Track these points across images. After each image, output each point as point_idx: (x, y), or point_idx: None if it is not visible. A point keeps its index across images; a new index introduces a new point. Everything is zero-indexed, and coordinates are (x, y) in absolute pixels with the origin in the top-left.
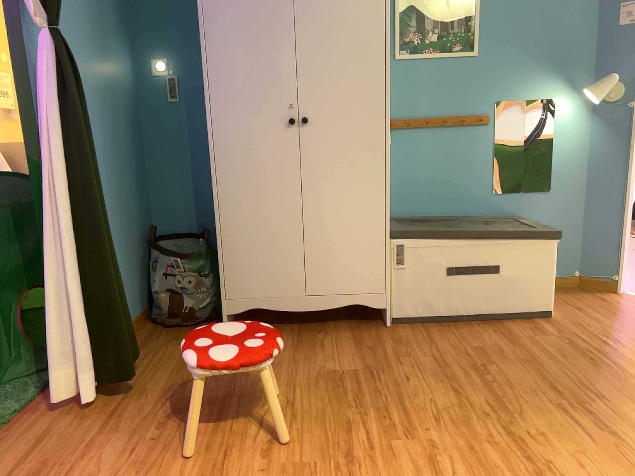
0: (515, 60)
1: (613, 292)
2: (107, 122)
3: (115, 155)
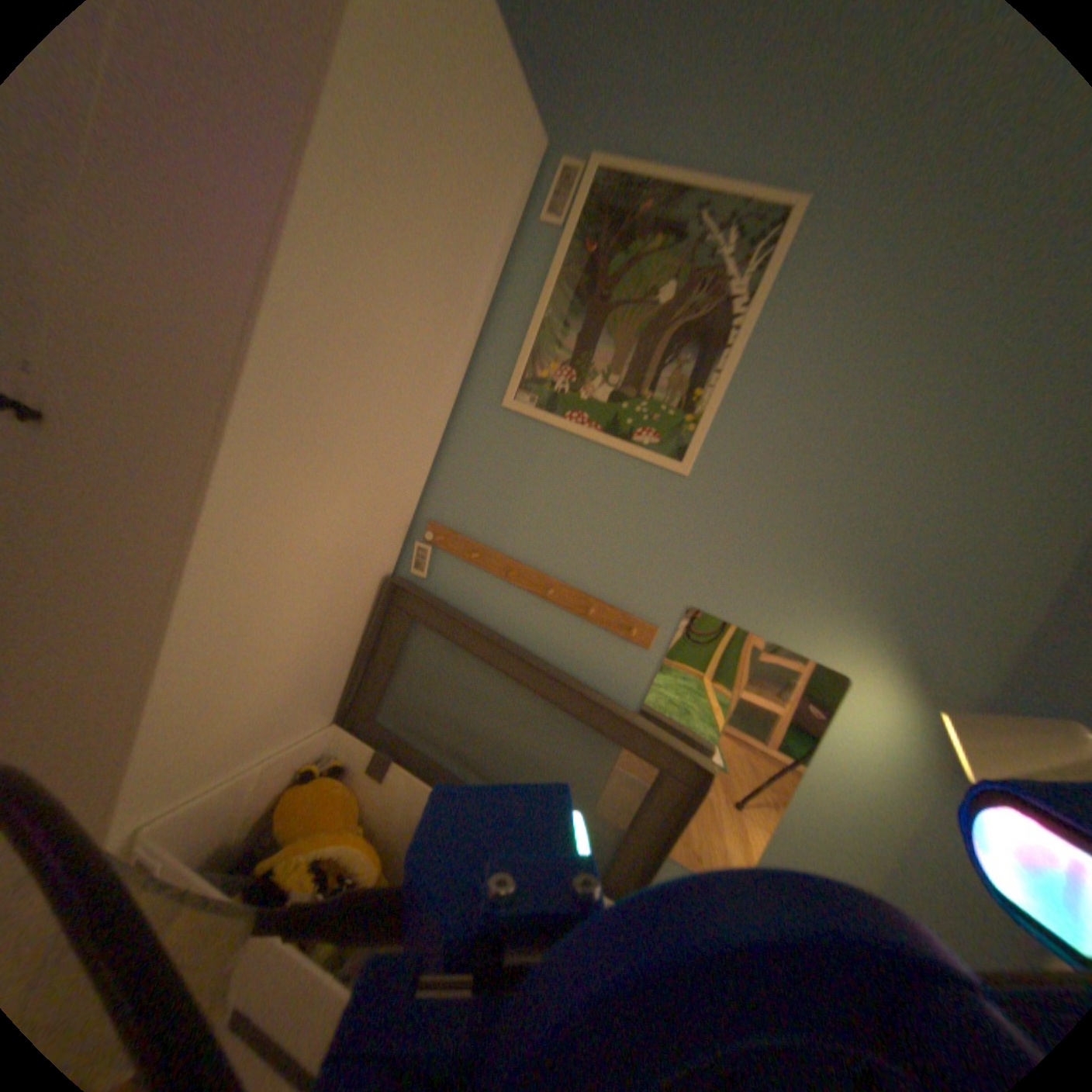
0: (786, 531)
1: None
2: None
3: None
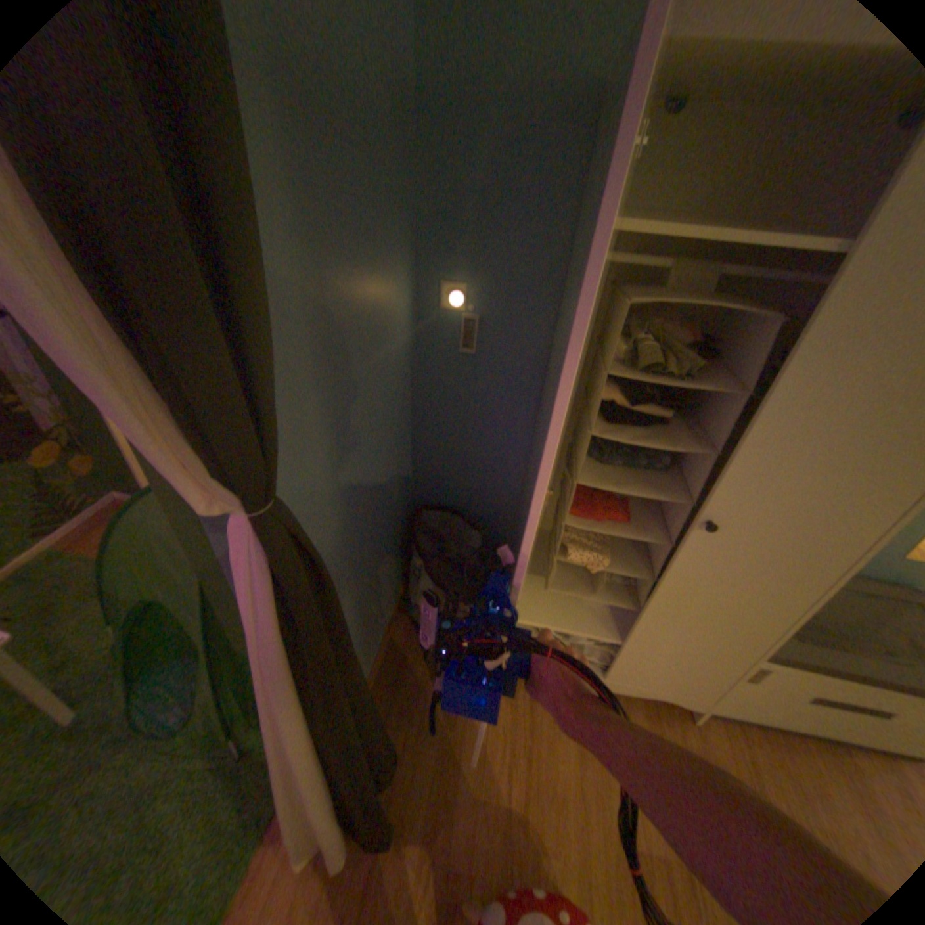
0: None
1: None
2: (371, 437)
3: (379, 472)
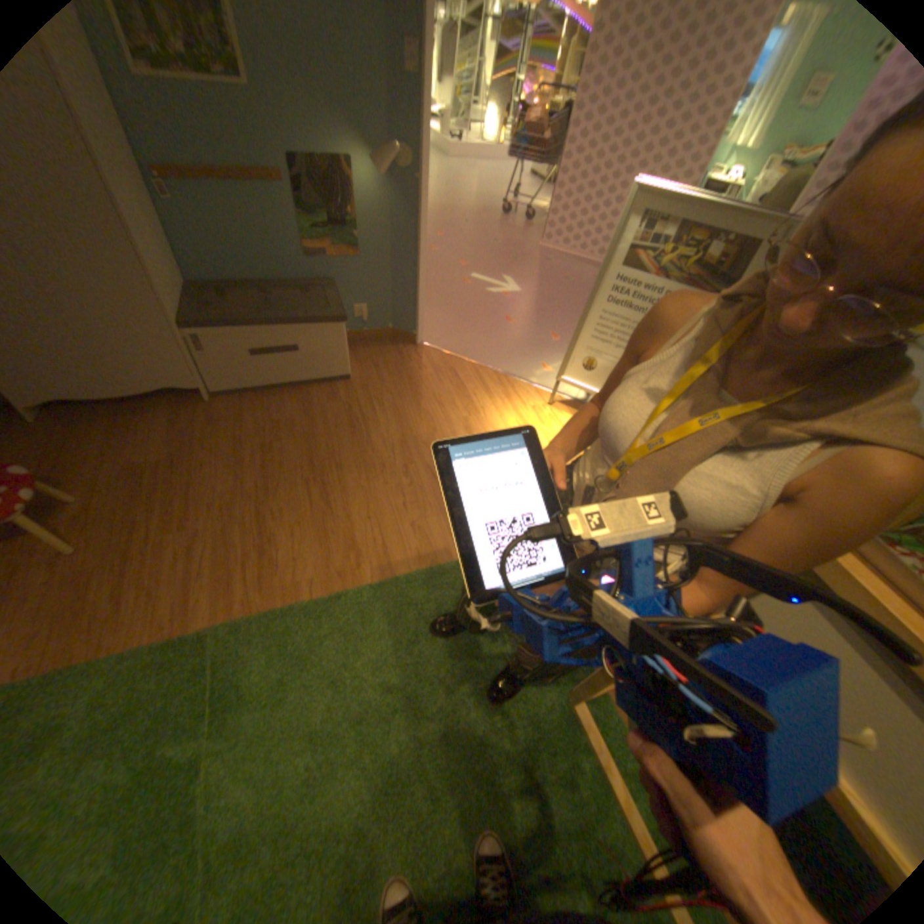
0: (297, 97)
1: (412, 343)
2: None
3: None
